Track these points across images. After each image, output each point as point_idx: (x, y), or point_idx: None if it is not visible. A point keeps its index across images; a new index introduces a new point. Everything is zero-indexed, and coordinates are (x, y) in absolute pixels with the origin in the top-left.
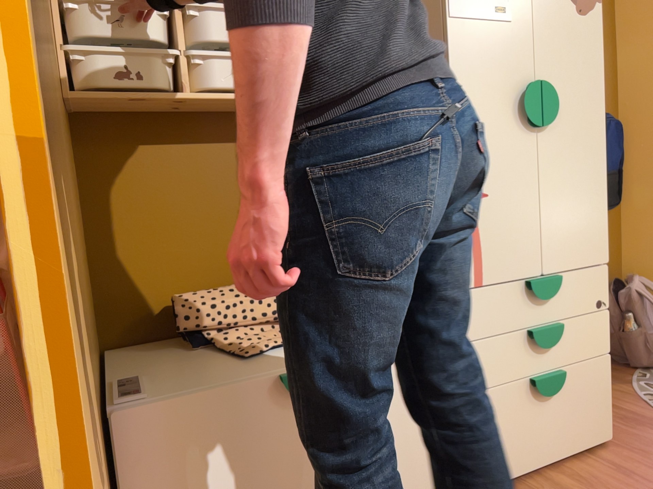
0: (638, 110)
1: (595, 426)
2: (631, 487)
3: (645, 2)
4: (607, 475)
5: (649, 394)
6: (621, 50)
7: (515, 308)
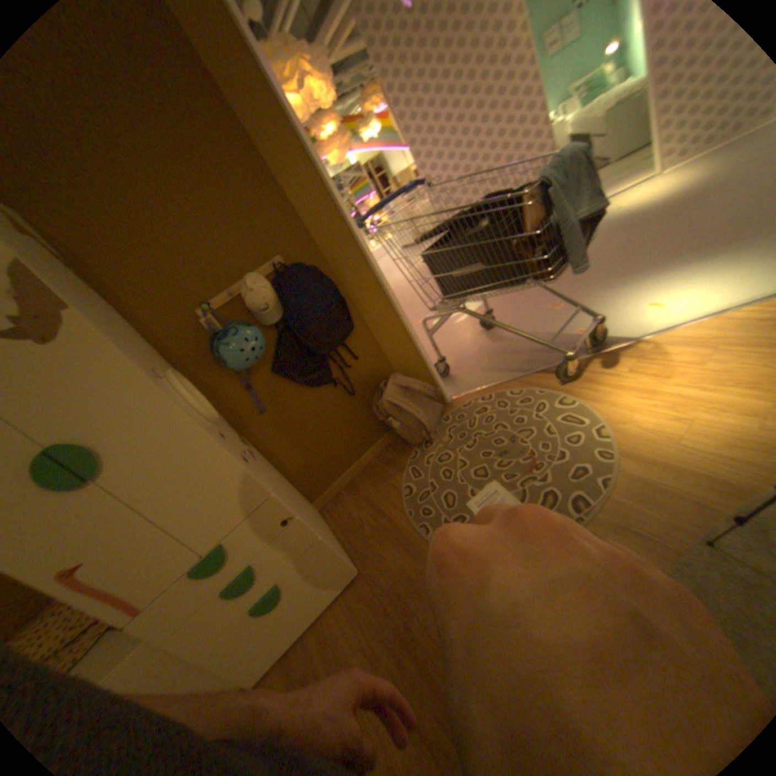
0: (330, 238)
1: (335, 581)
2: (347, 640)
3: (272, 124)
4: (339, 627)
5: (406, 489)
6: (283, 185)
7: (193, 594)
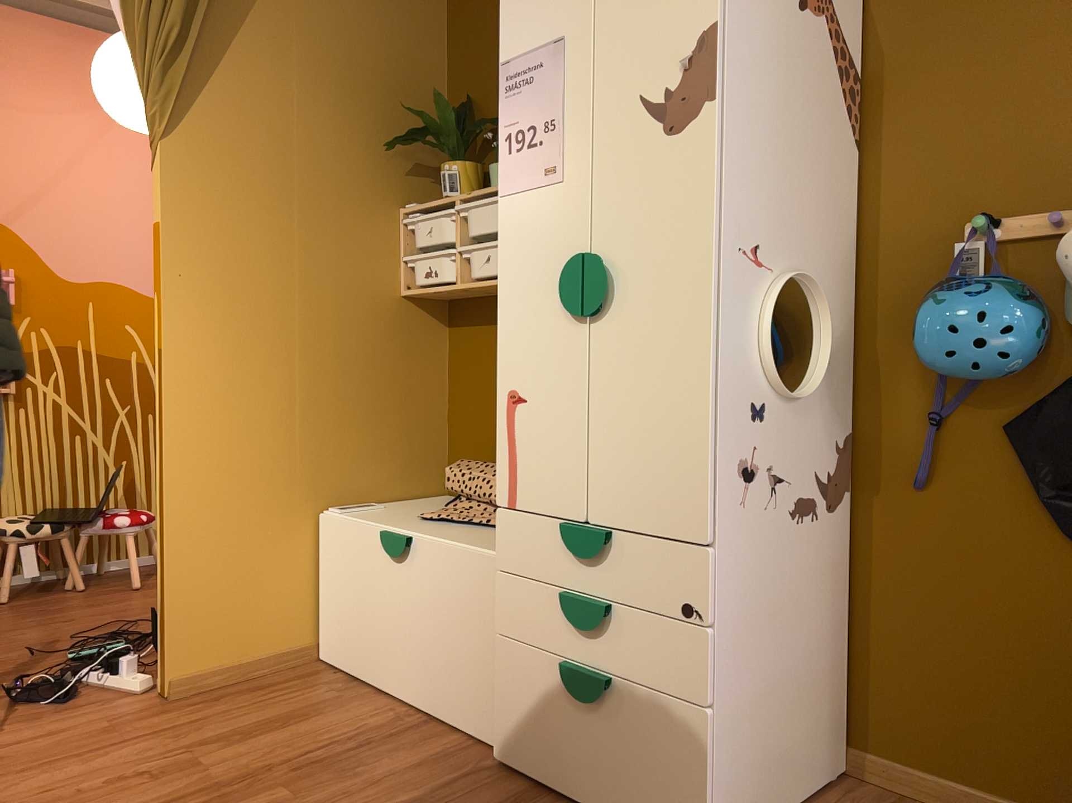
0: None
1: None
2: None
3: None
4: None
5: None
6: None
7: (550, 555)
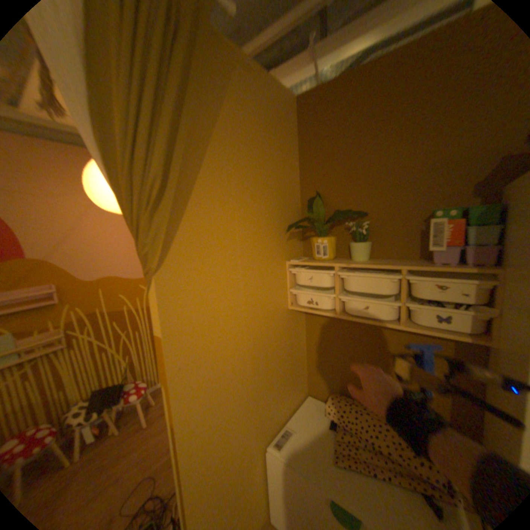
0: None
1: None
2: None
3: None
4: None
5: None
6: None
7: None
